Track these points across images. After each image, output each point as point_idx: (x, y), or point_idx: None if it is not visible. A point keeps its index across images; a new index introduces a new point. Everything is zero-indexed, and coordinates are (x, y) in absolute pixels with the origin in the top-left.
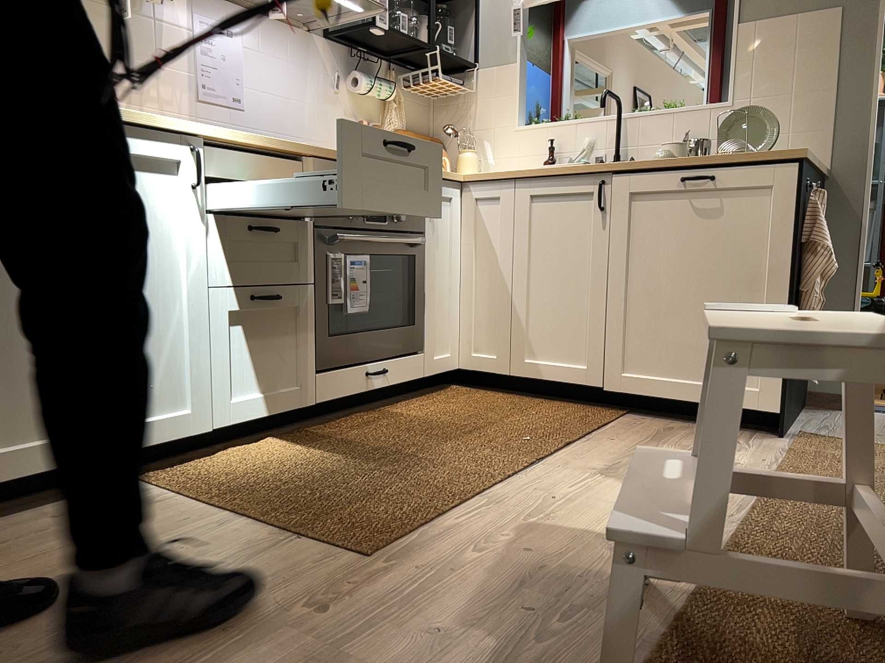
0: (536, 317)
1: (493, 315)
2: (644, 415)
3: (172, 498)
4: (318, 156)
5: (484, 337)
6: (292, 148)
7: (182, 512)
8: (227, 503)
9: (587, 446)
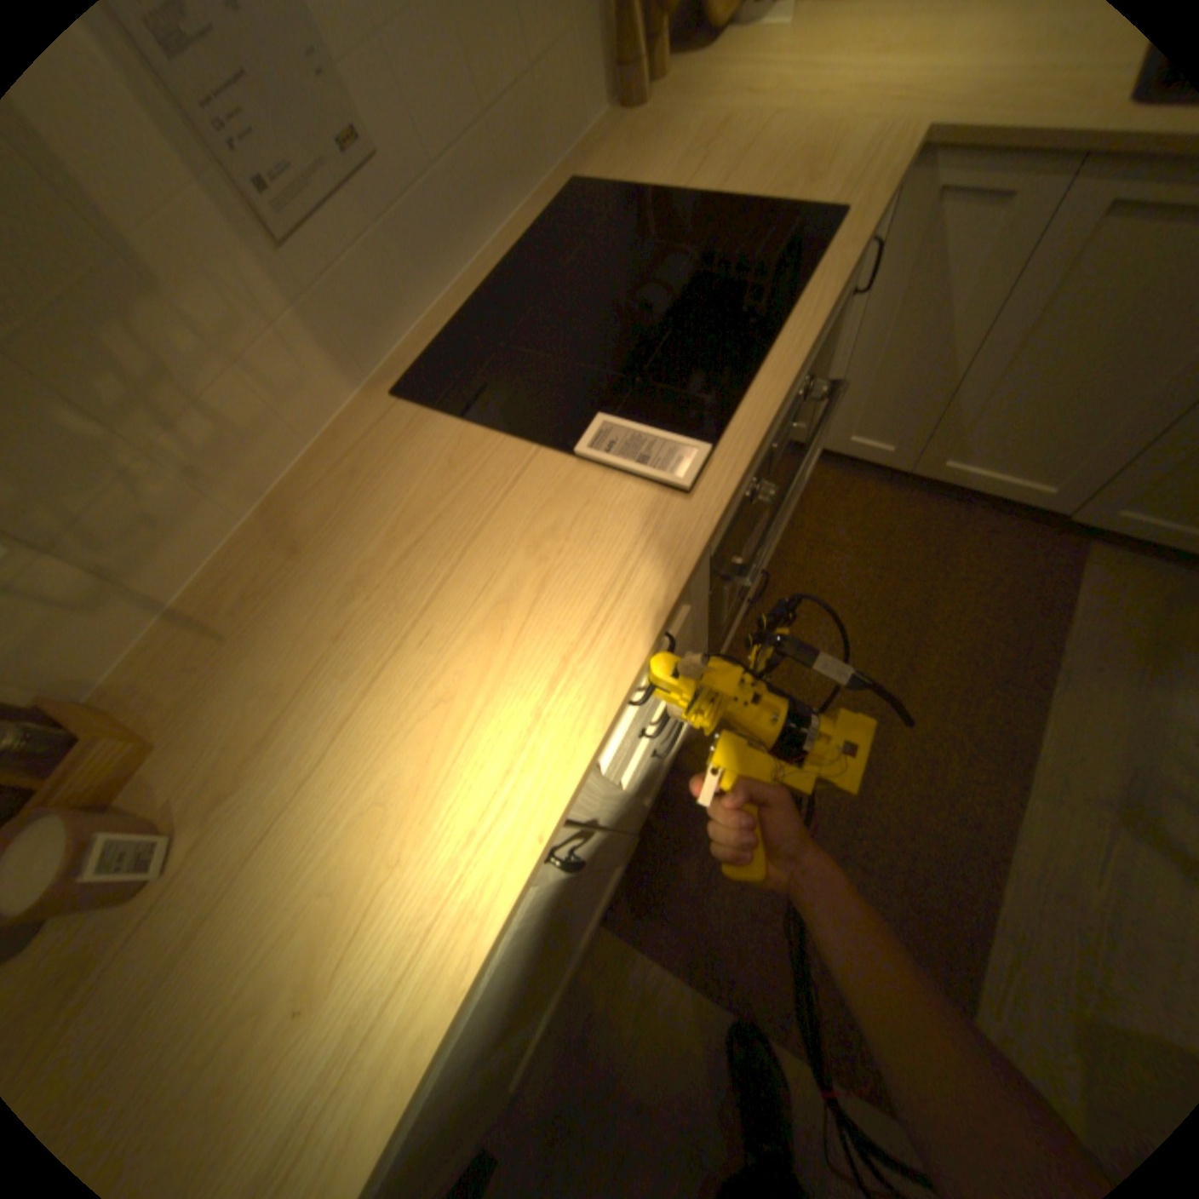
0: (987, 419)
1: (899, 399)
2: (1113, 546)
3: (661, 989)
4: (714, 513)
5: (872, 423)
6: (679, 583)
7: (692, 1035)
8: (725, 1001)
9: (1074, 720)
